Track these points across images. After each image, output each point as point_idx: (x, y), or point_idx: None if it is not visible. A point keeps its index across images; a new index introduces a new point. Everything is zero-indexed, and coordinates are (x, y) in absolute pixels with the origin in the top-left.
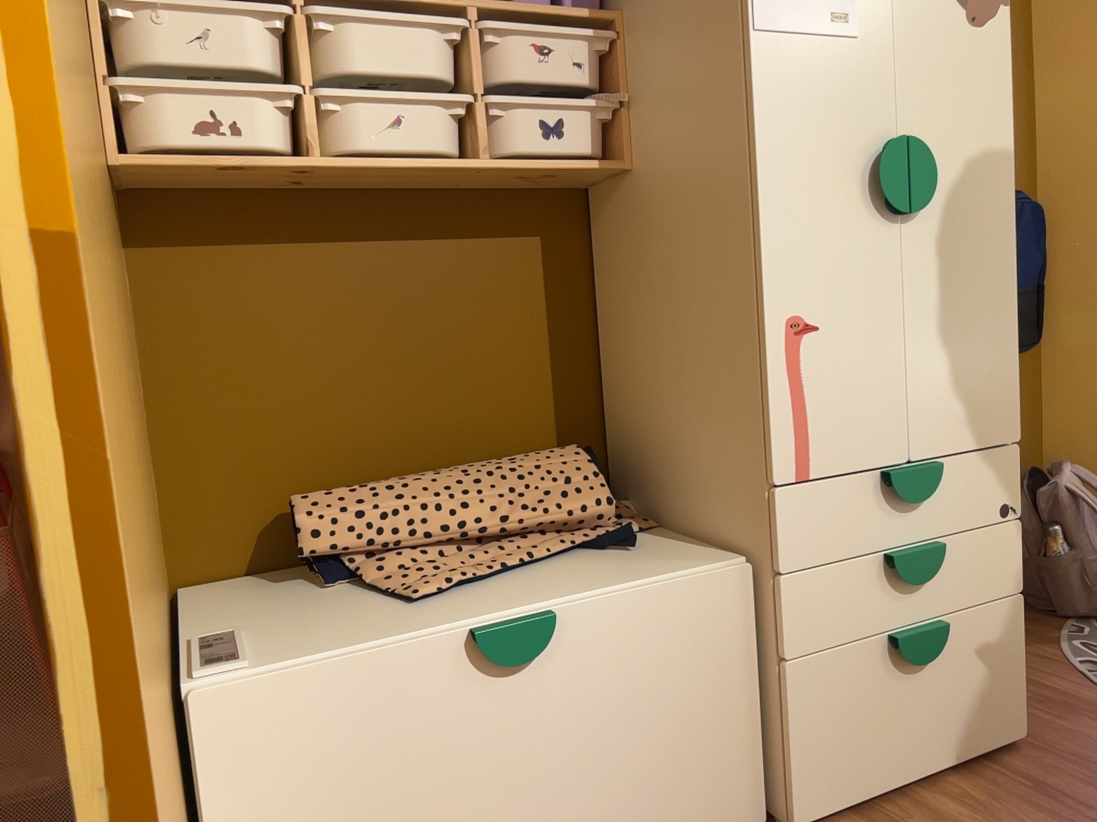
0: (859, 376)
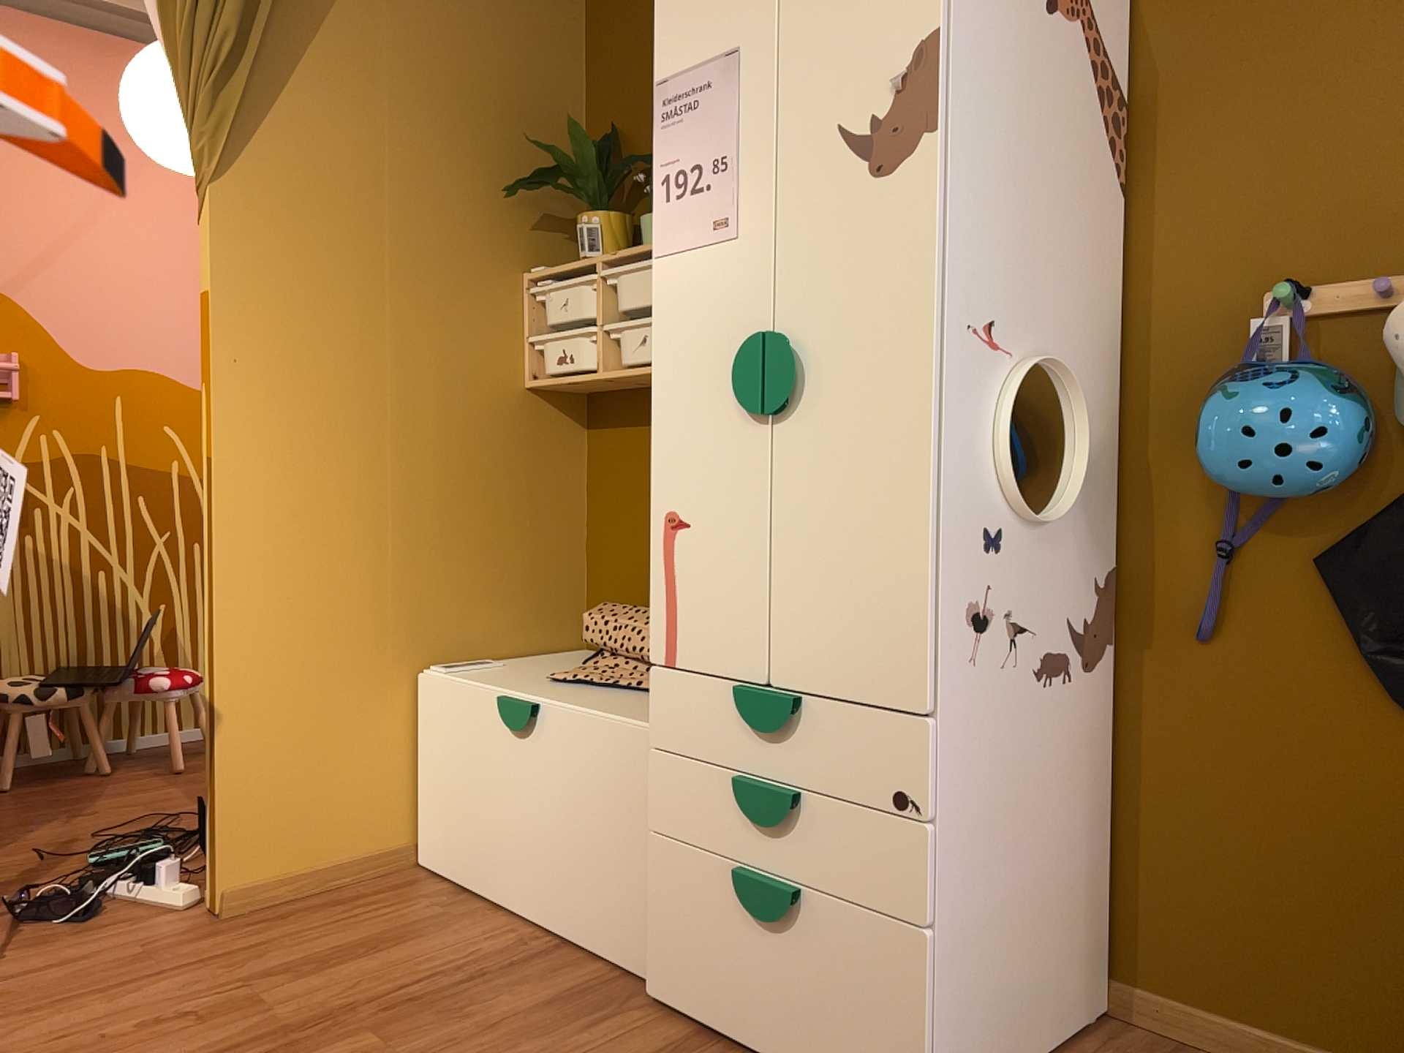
0: (720, 579)
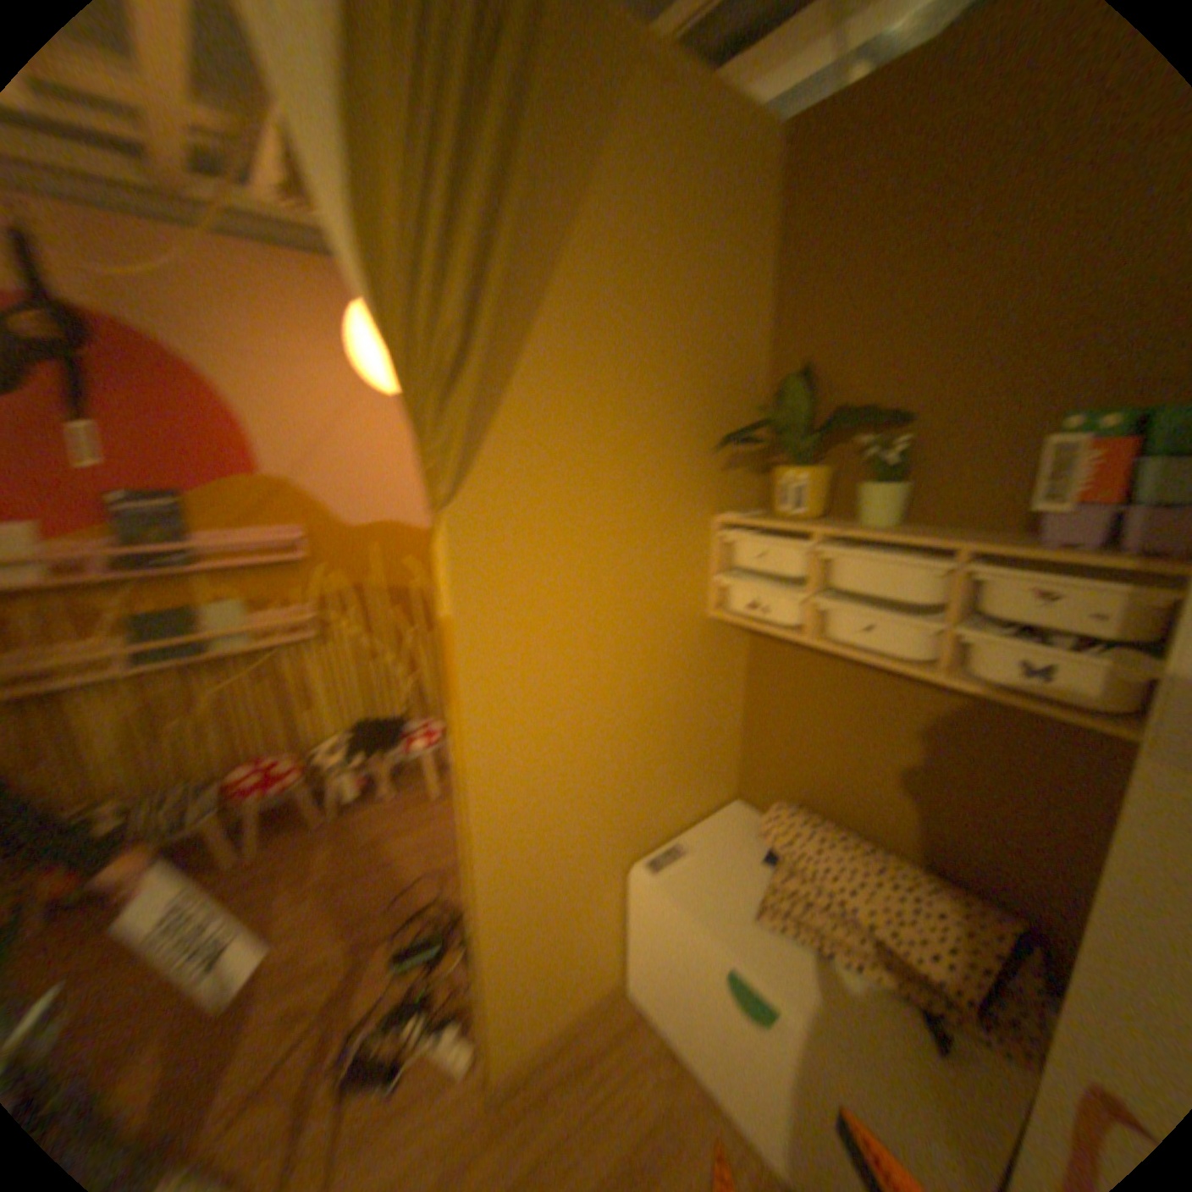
0: None
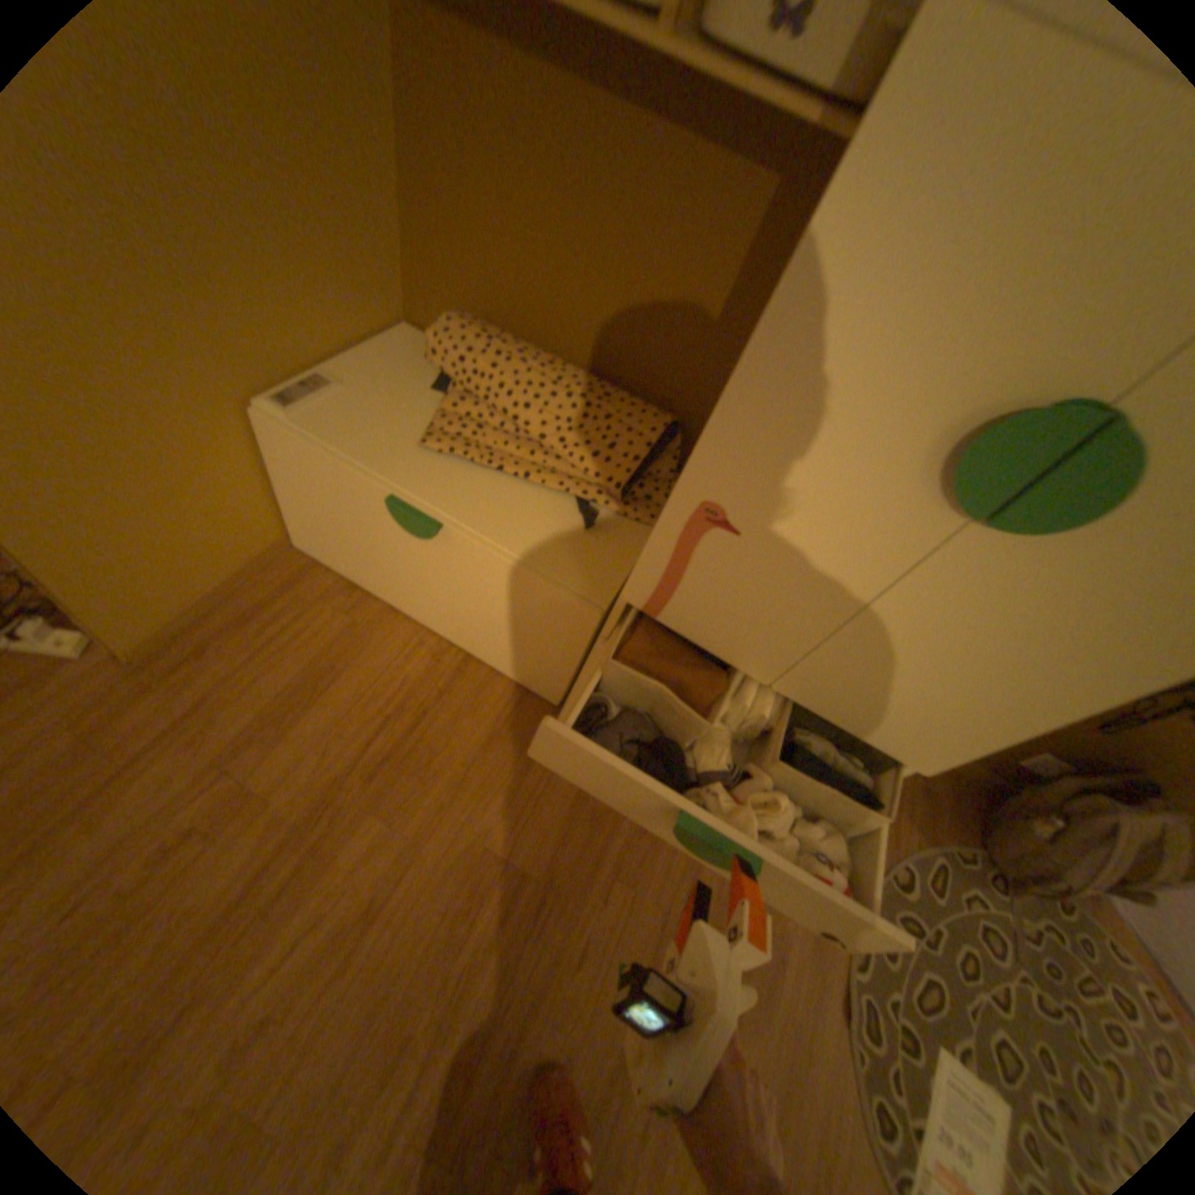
0: (760, 601)
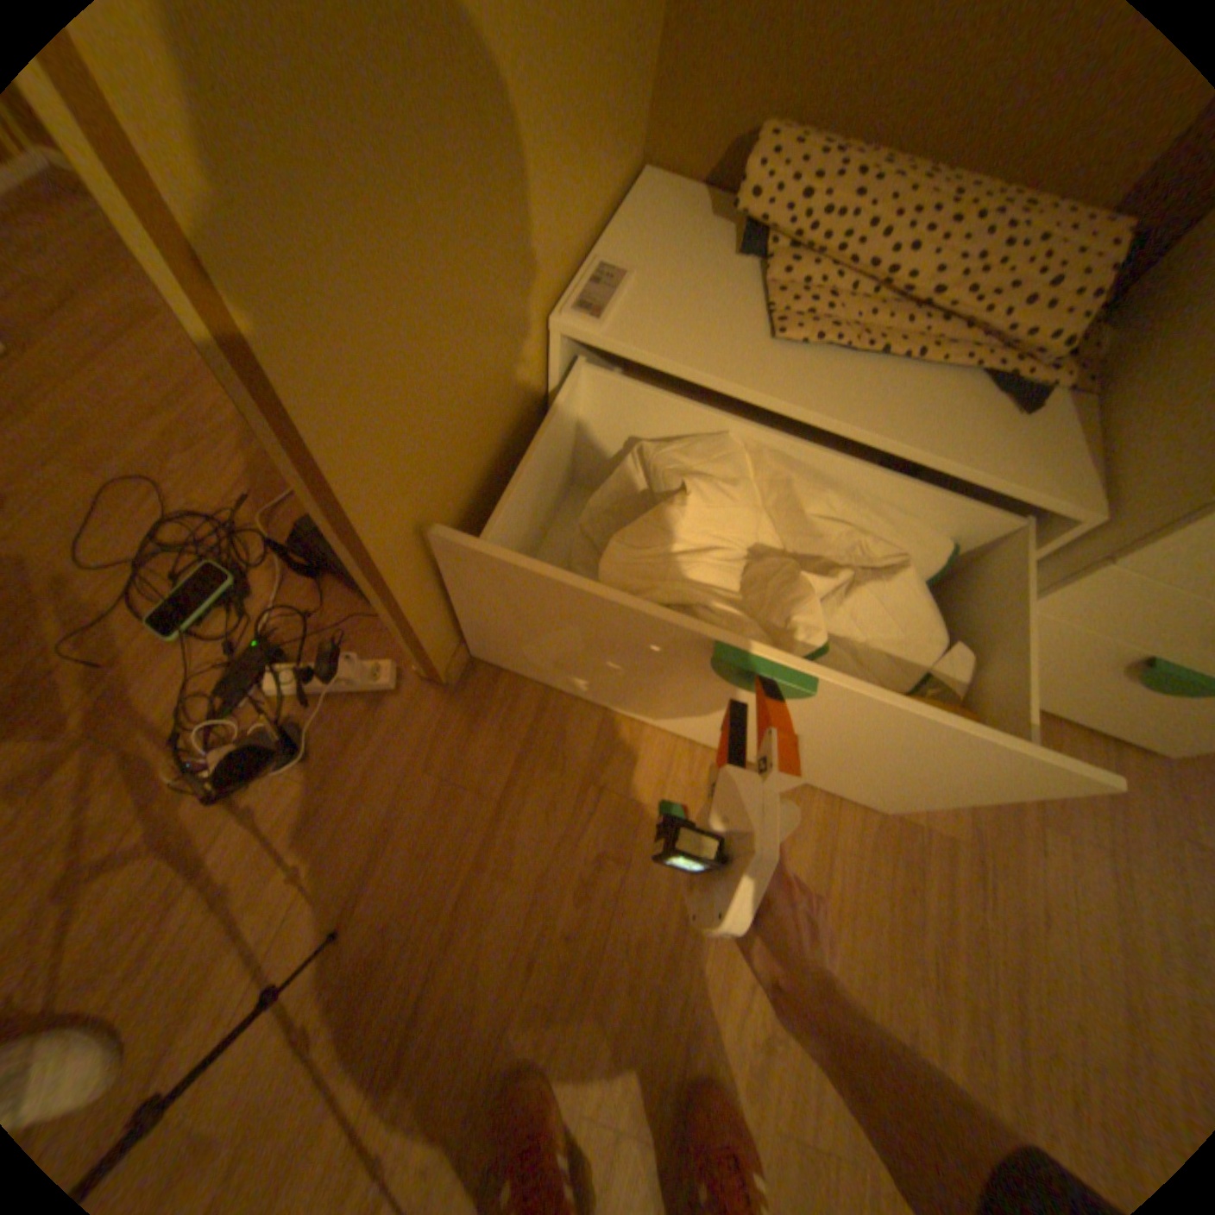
0: None
